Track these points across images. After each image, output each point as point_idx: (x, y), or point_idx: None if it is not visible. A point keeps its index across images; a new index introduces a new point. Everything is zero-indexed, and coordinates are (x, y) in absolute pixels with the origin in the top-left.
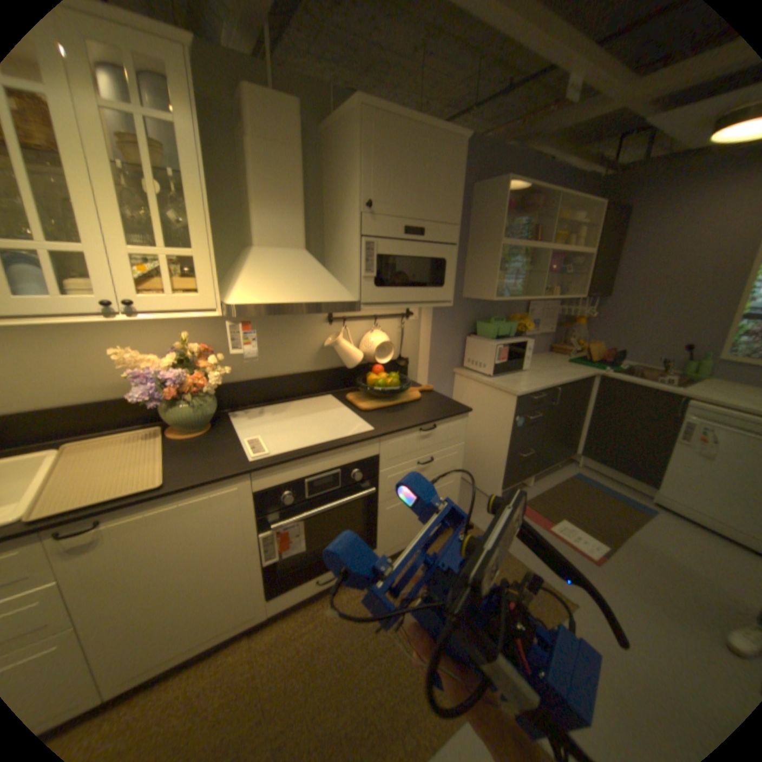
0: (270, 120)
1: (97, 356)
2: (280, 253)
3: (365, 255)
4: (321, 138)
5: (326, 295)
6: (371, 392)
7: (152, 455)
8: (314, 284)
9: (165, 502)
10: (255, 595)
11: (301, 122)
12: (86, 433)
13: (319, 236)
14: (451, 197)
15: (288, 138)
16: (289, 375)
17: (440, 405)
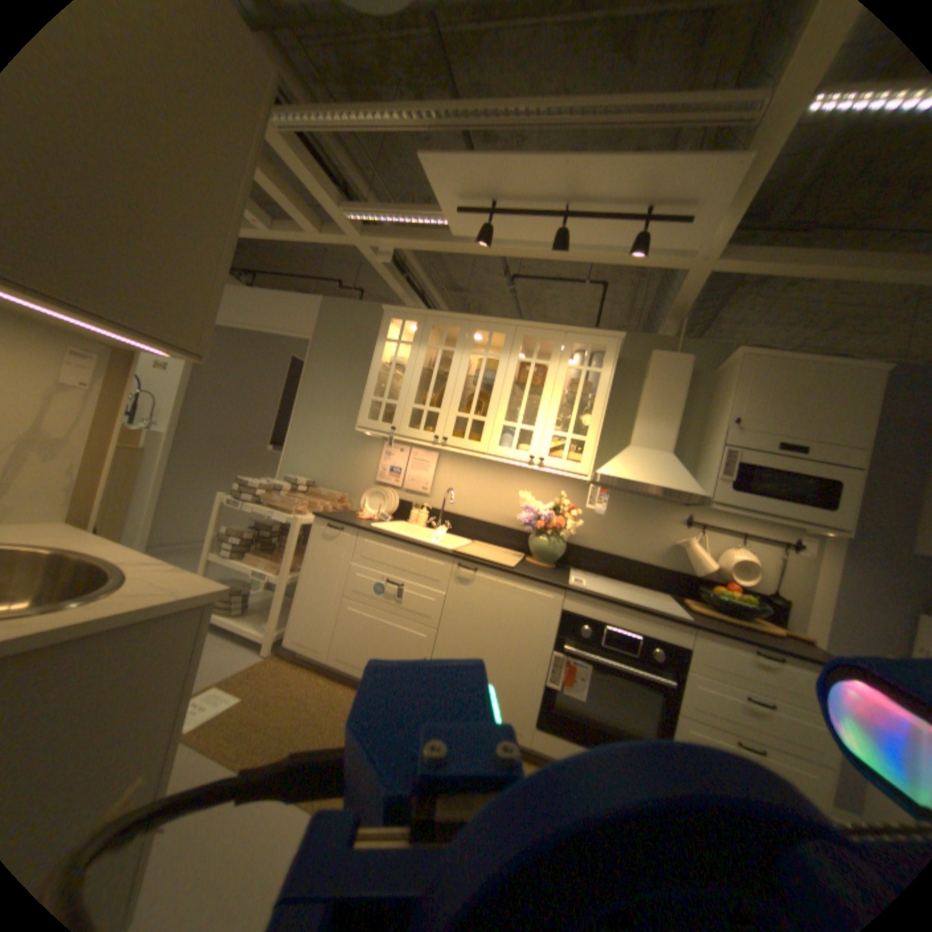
0: (665, 369)
1: (511, 497)
2: (647, 451)
3: (724, 460)
4: (713, 379)
5: (675, 484)
6: (715, 605)
7: (512, 560)
8: (667, 475)
9: (509, 578)
10: (530, 711)
11: (698, 369)
12: (485, 542)
13: (693, 449)
14: (852, 421)
15: (676, 379)
16: (631, 560)
17: (808, 651)
